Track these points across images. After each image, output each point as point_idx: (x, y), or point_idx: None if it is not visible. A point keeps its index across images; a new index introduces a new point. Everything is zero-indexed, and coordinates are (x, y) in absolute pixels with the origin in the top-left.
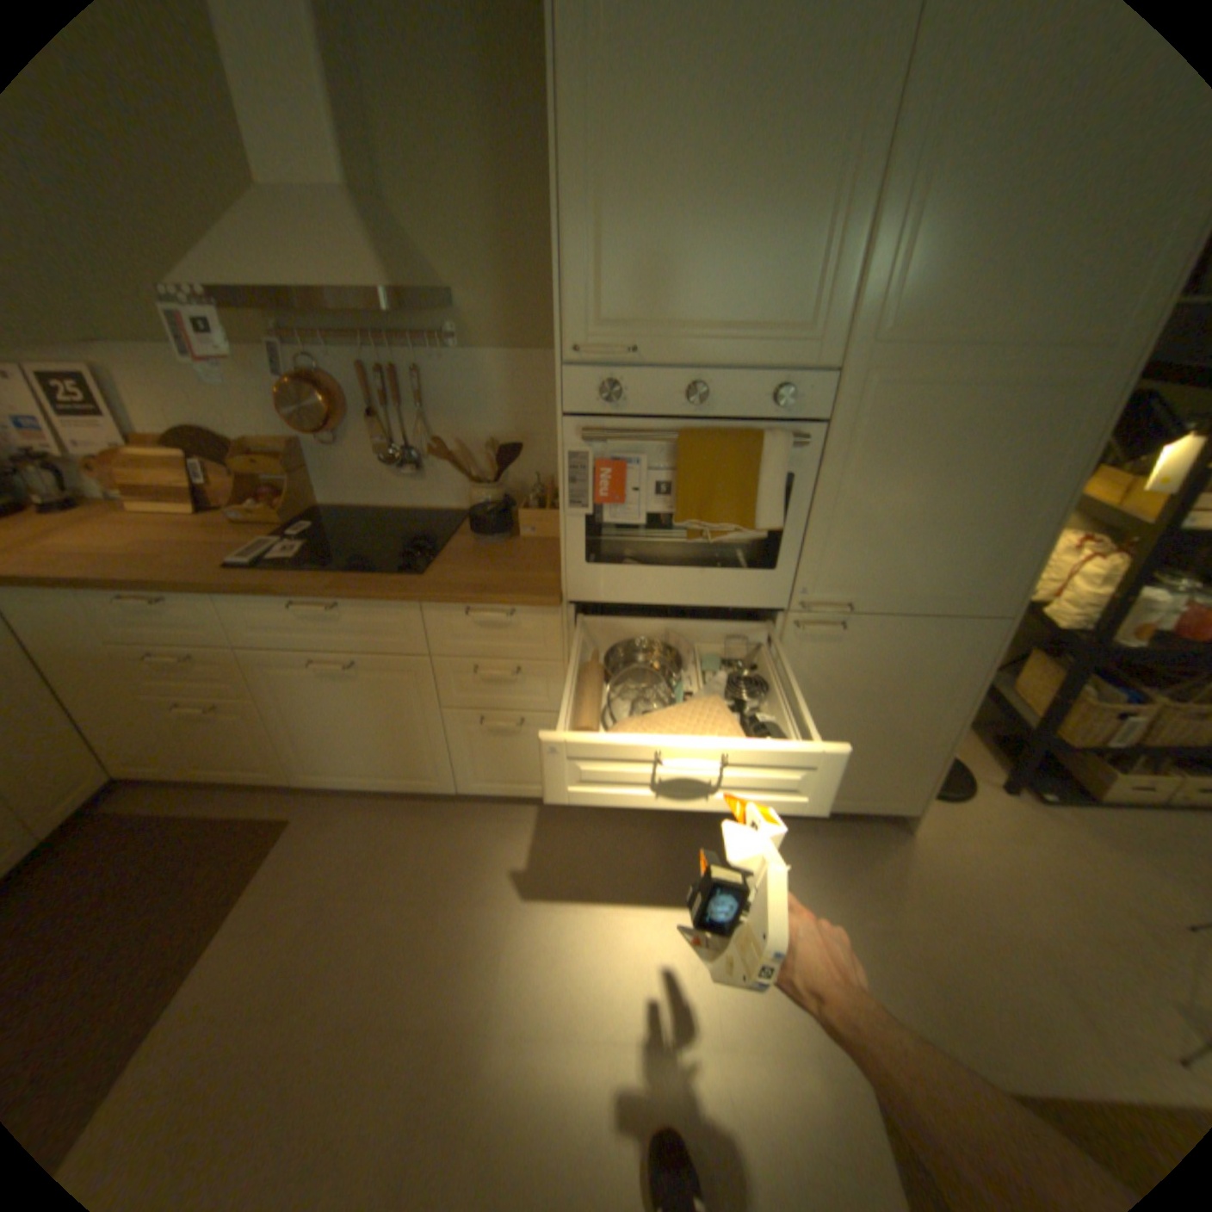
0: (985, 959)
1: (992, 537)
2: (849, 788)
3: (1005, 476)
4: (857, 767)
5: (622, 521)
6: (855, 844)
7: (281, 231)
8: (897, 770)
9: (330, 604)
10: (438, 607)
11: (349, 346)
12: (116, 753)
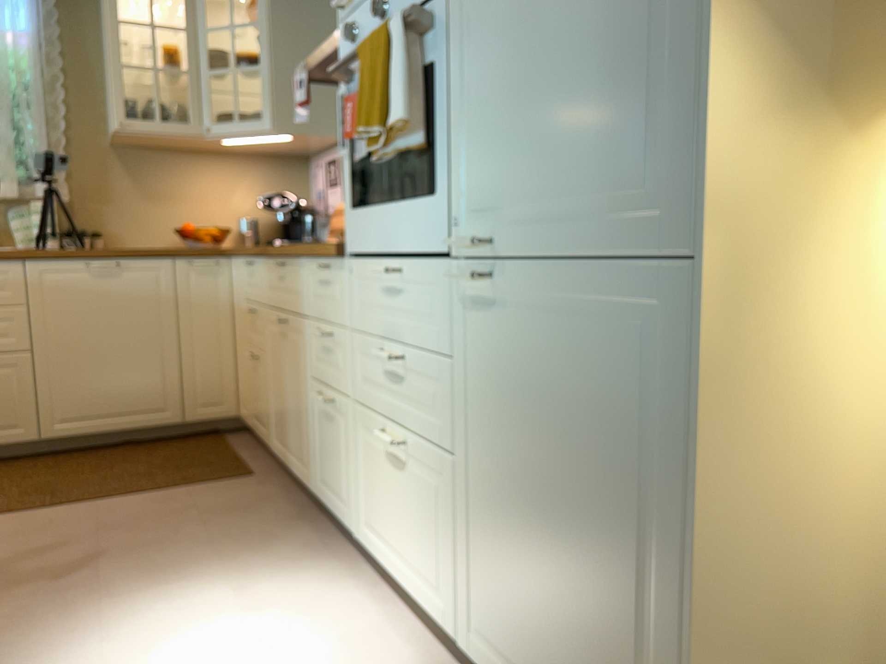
0: None
1: (628, 78)
2: None
3: None
4: (563, 628)
5: (363, 156)
6: None
7: None
8: None
9: (281, 263)
10: (308, 264)
11: None
12: (240, 393)
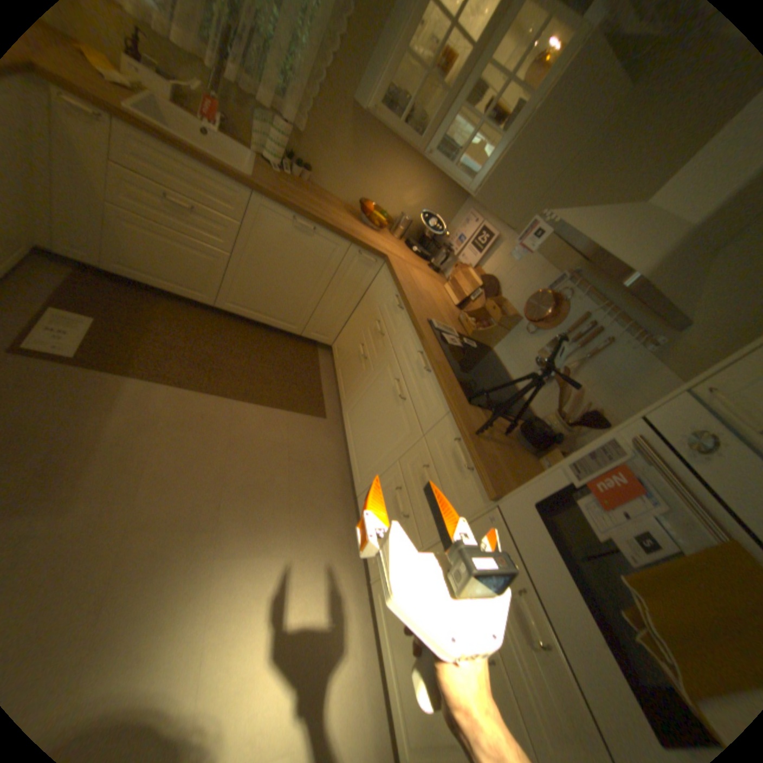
0: None
1: None
2: None
3: None
4: None
5: (589, 520)
6: None
7: (628, 225)
8: None
9: (428, 370)
10: (452, 423)
11: (596, 305)
12: (340, 341)
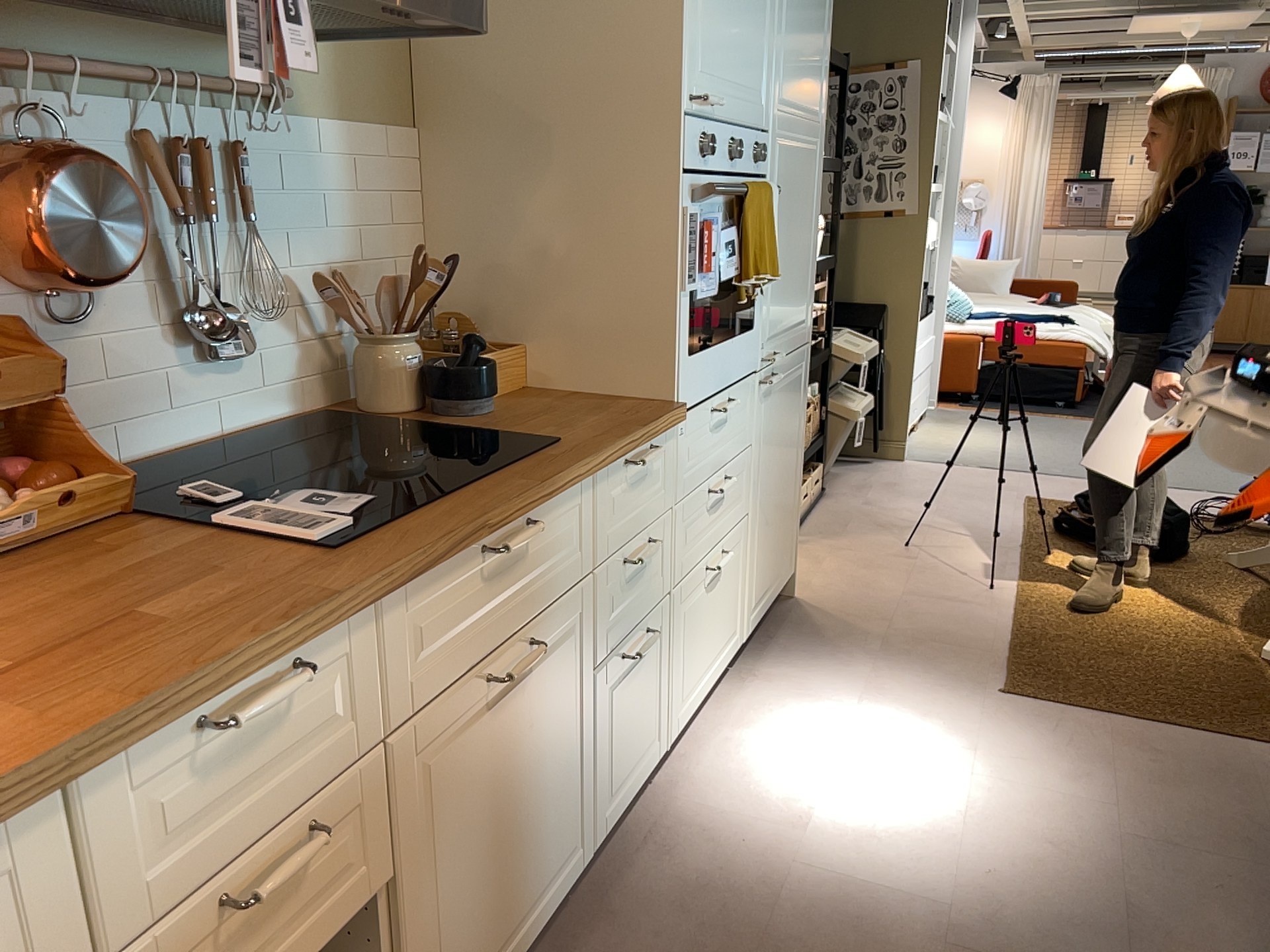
0: (912, 615)
1: (805, 271)
2: (777, 563)
3: (806, 220)
4: (779, 533)
5: (707, 294)
6: (790, 623)
7: None
8: (789, 524)
9: (527, 524)
10: (607, 472)
11: (116, 98)
12: None
